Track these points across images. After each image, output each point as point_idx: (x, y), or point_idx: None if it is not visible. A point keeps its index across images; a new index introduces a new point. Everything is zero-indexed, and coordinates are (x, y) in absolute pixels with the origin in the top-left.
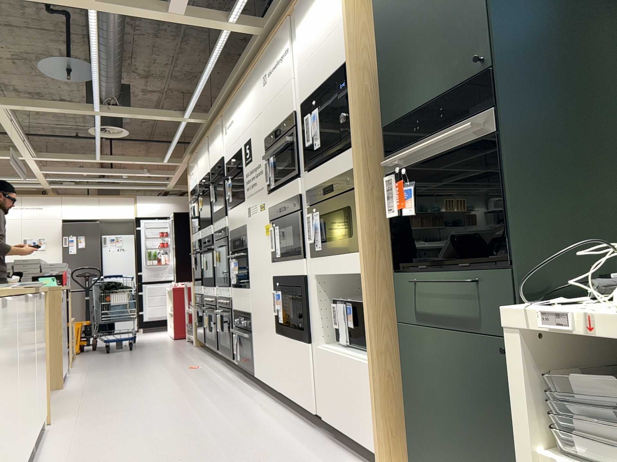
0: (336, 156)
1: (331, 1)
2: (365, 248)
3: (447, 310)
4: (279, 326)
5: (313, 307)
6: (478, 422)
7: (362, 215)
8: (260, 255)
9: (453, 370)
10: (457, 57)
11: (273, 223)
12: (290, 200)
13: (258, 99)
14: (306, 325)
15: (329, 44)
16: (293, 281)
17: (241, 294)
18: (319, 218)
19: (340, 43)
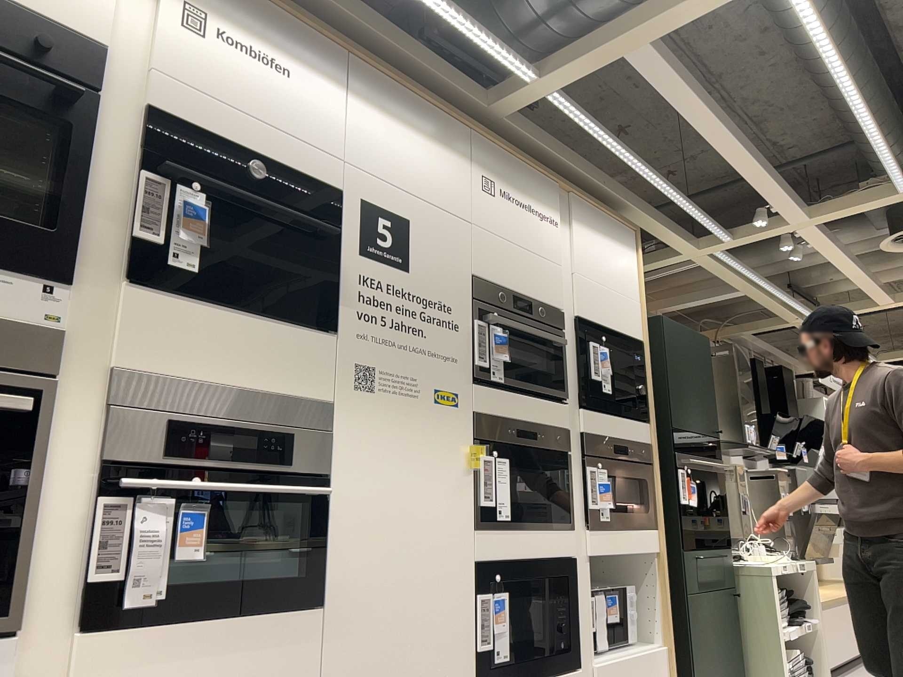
0: (621, 416)
1: (623, 265)
2: (659, 525)
3: (708, 576)
4: (491, 671)
5: (580, 606)
6: (722, 649)
7: (656, 492)
8: (417, 508)
9: (712, 619)
10: (705, 417)
11: (487, 449)
12: (545, 428)
13: (458, 187)
14: (573, 638)
15: (621, 300)
16: (548, 567)
17: (226, 640)
18: (610, 478)
19: (633, 315)
